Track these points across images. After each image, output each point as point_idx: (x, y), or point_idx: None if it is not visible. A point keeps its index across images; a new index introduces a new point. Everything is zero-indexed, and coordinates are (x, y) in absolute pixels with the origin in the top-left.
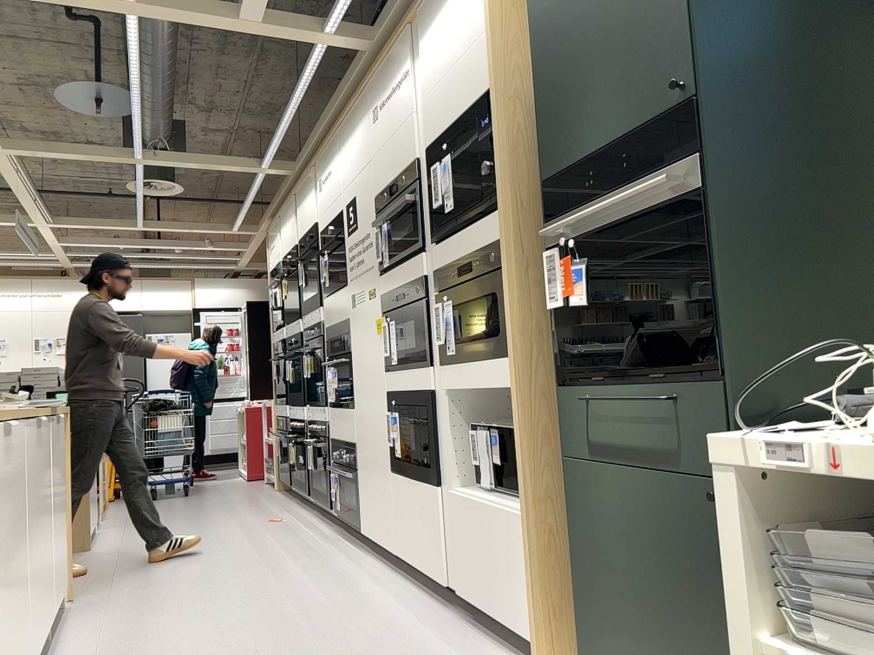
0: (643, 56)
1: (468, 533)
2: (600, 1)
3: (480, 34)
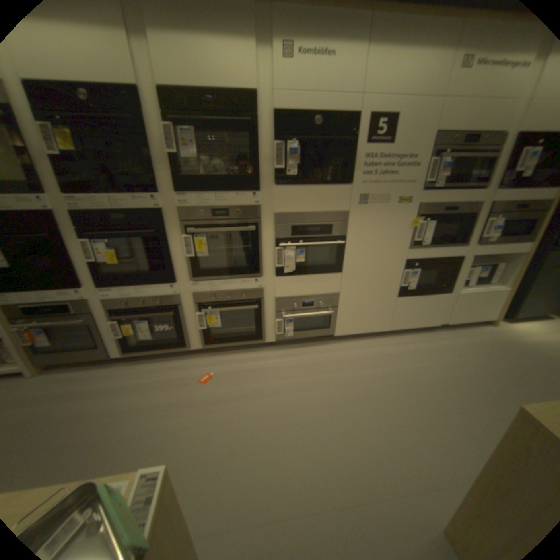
0: None
1: (469, 303)
2: None
3: None
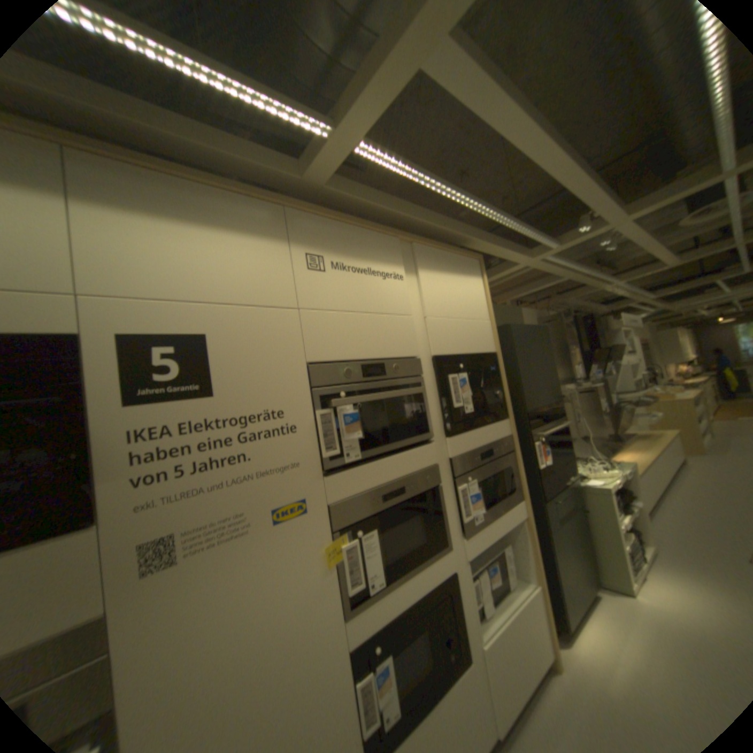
0: (550, 382)
1: (505, 663)
2: (536, 355)
3: (482, 318)
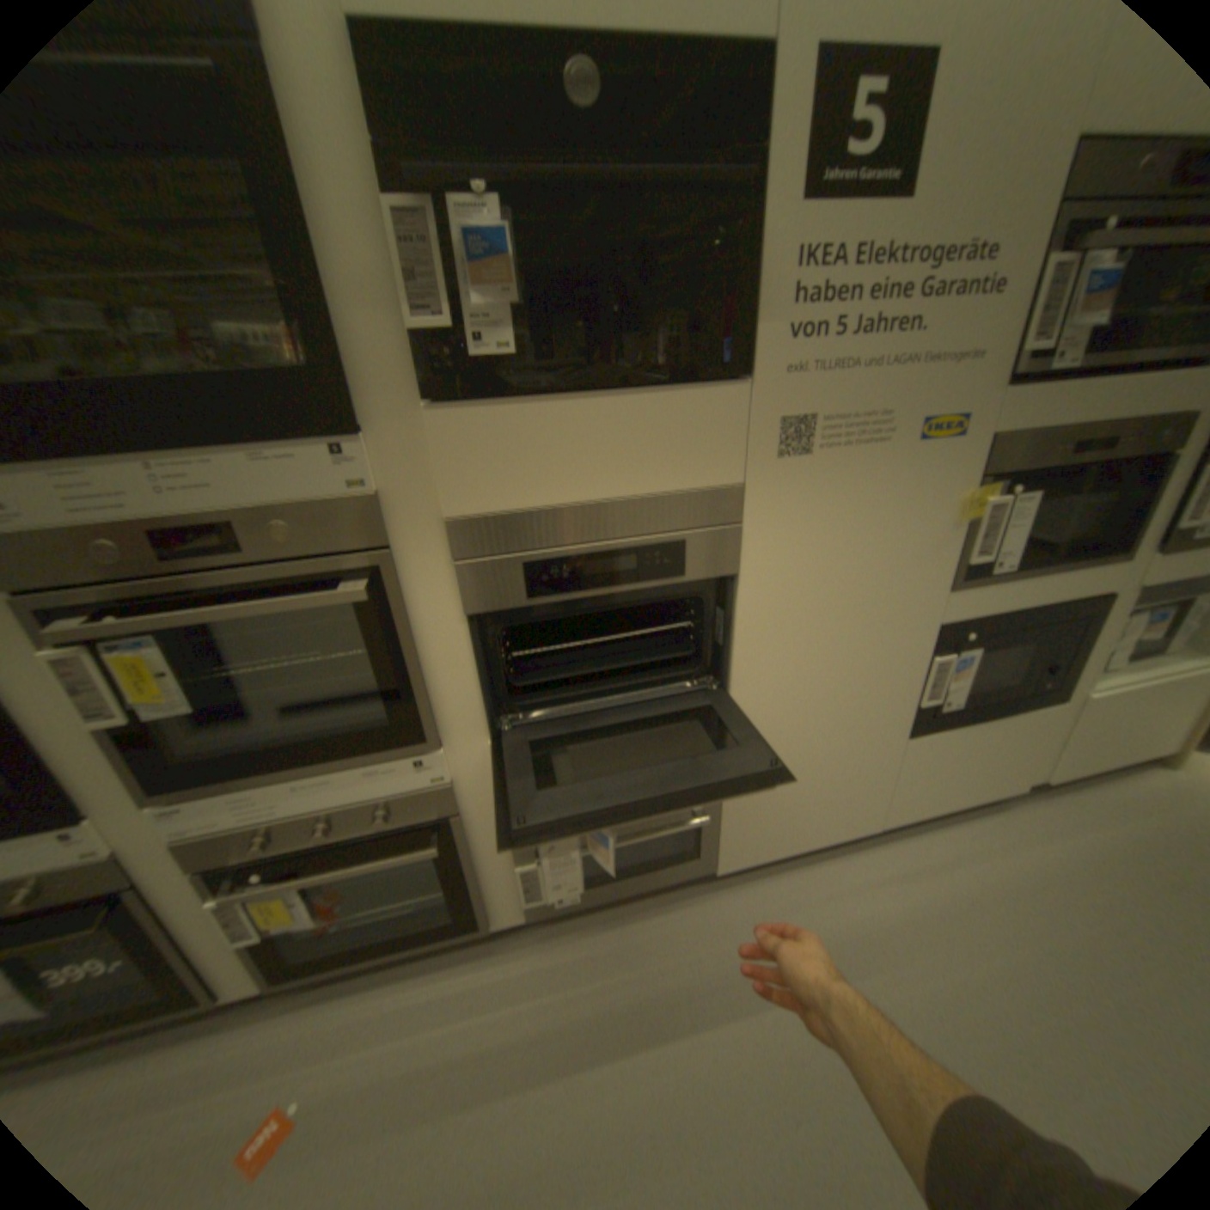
0: None
1: (1112, 722)
2: None
3: None
